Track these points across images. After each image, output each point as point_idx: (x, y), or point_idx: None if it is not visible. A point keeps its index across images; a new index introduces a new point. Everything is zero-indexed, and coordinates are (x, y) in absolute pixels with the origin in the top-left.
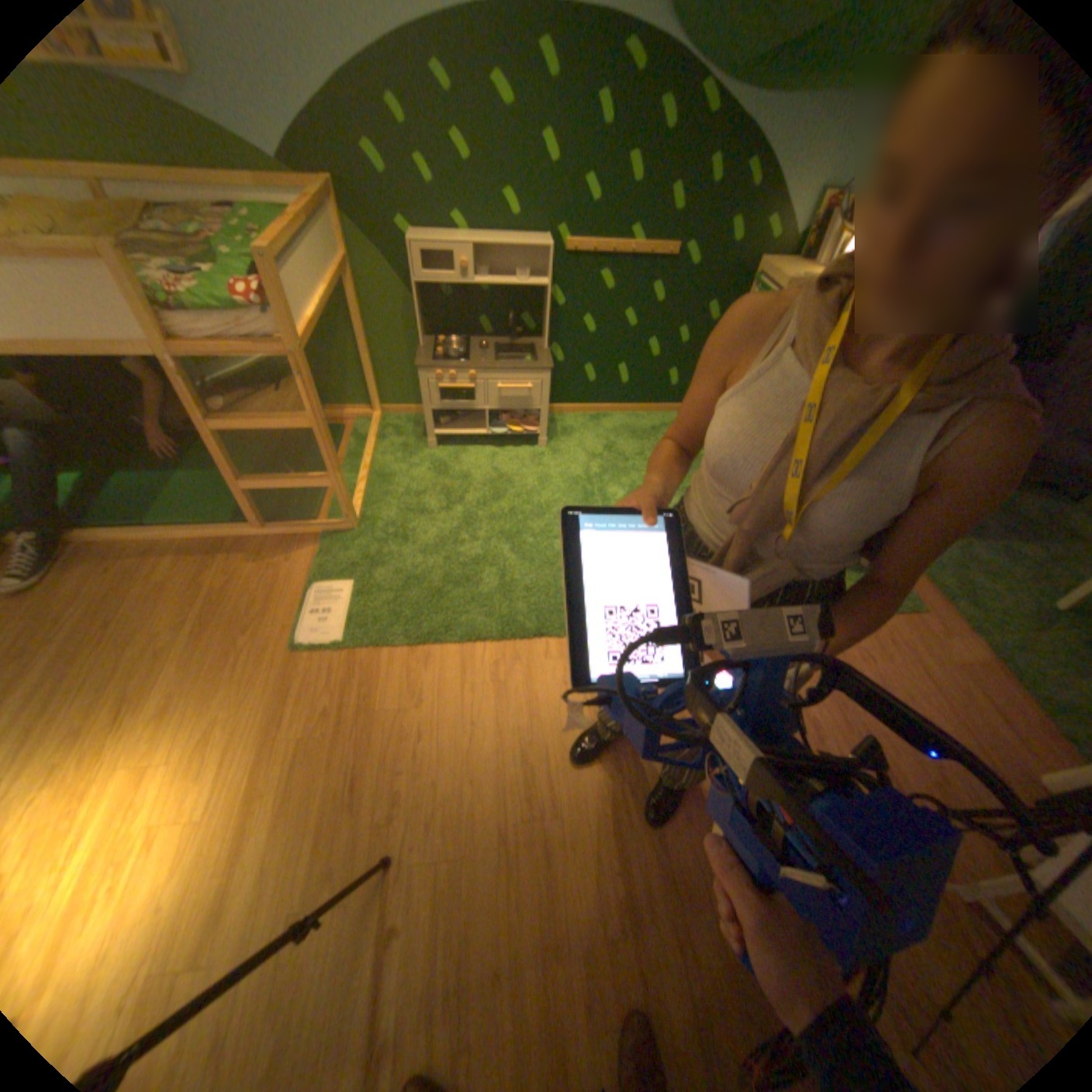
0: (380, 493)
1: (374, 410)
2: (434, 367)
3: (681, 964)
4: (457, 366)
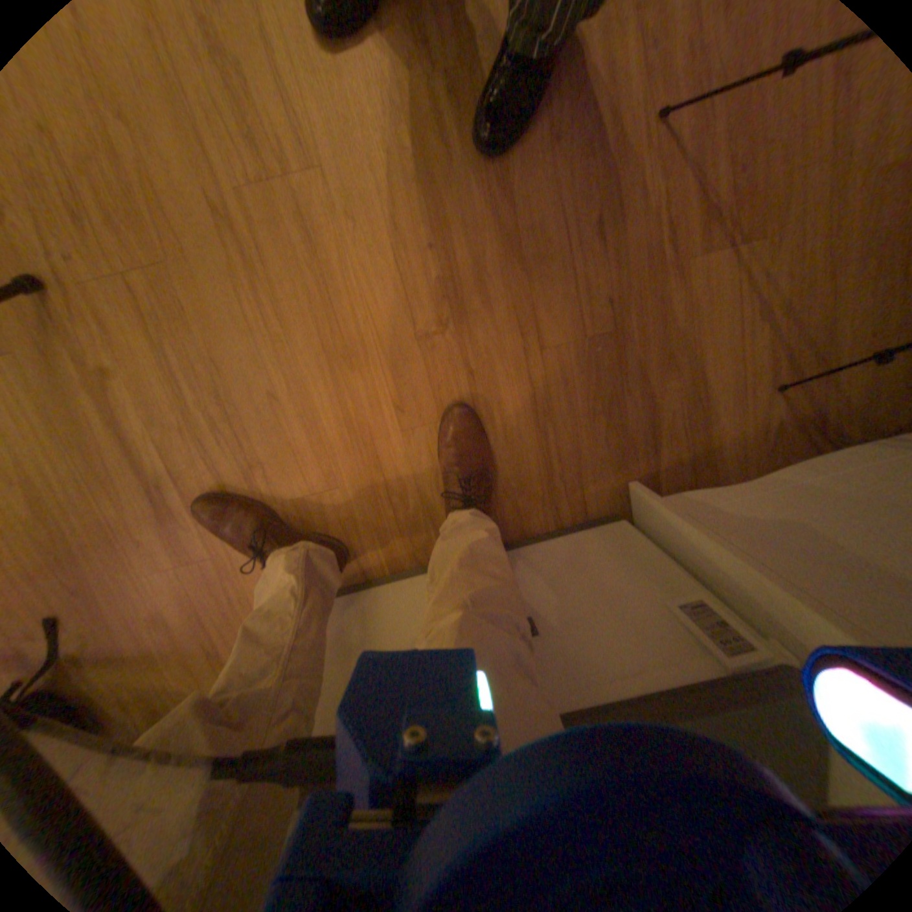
0: None
1: None
2: None
3: (522, 339)
4: None
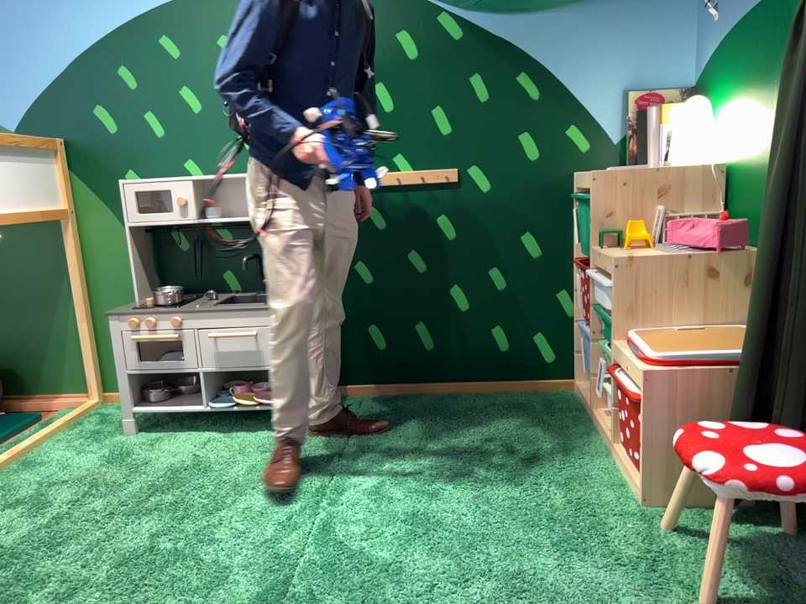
0: (5, 483)
1: (91, 396)
2: (129, 312)
3: None
4: (159, 310)
